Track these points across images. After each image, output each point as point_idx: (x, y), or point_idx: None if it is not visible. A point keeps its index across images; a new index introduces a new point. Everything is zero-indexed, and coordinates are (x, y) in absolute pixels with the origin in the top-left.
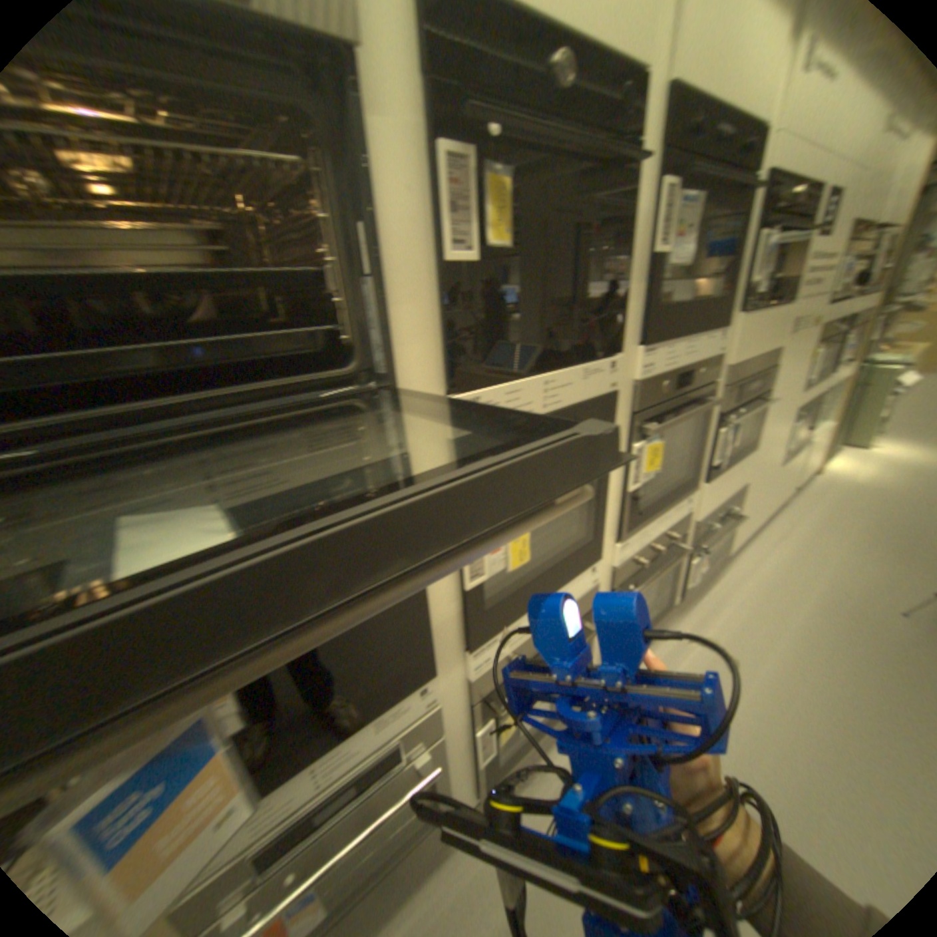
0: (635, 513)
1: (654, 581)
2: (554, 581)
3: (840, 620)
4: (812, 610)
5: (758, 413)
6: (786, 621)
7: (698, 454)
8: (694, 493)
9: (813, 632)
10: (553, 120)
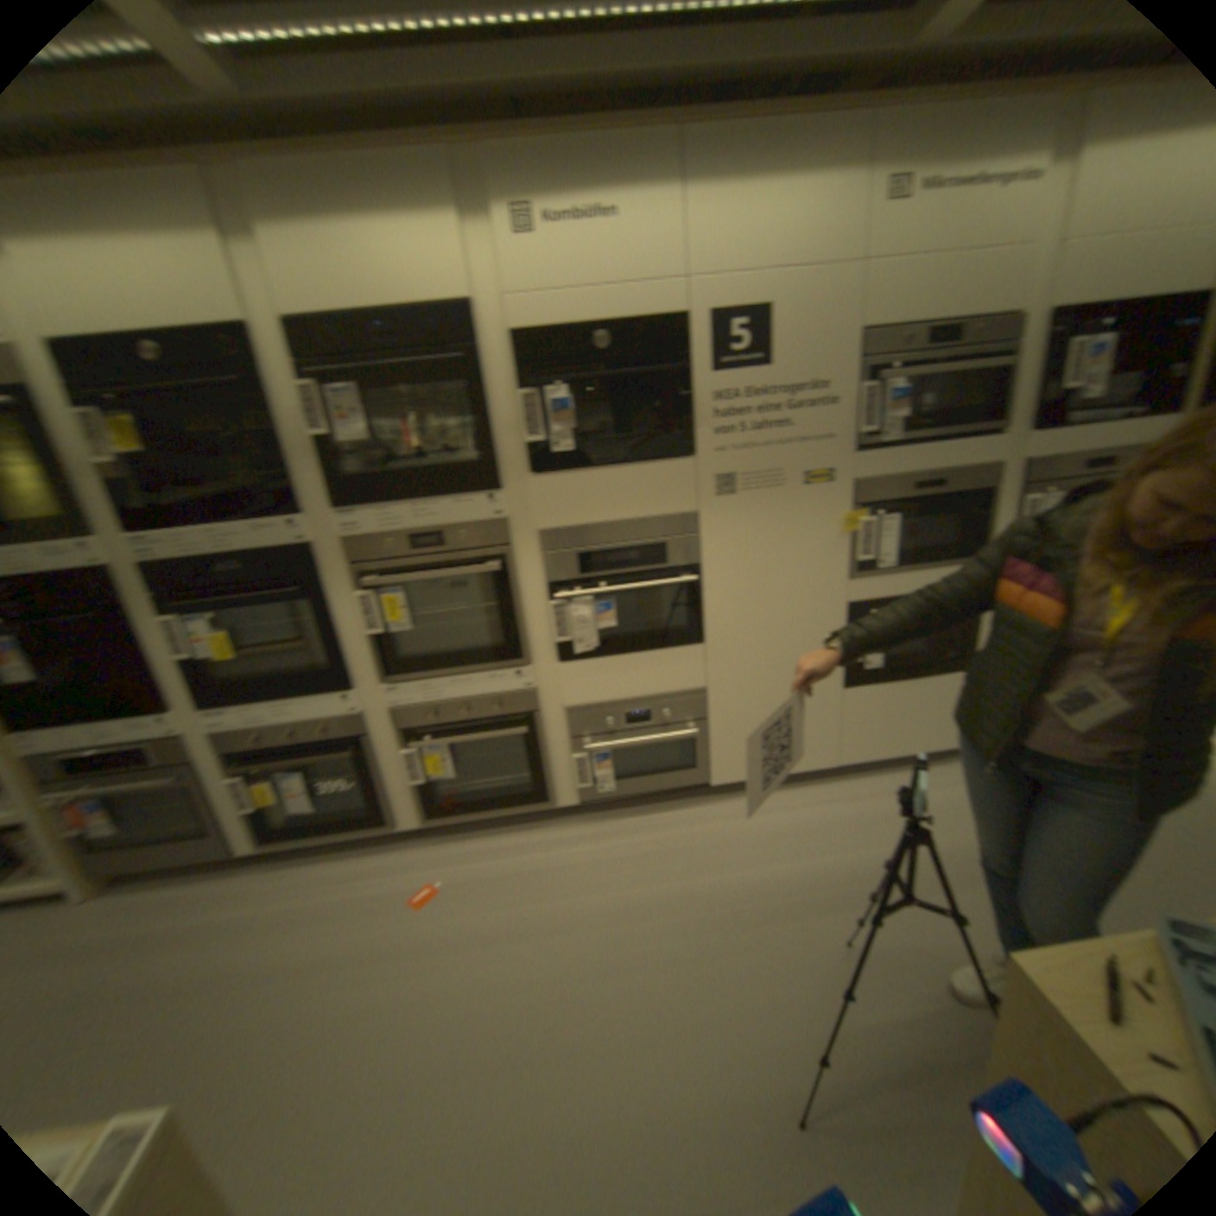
0: (390, 661)
1: (452, 744)
2: (276, 690)
3: (751, 907)
4: (737, 883)
5: (619, 590)
6: (684, 877)
7: (503, 622)
8: (518, 667)
9: (695, 901)
10: (144, 380)
